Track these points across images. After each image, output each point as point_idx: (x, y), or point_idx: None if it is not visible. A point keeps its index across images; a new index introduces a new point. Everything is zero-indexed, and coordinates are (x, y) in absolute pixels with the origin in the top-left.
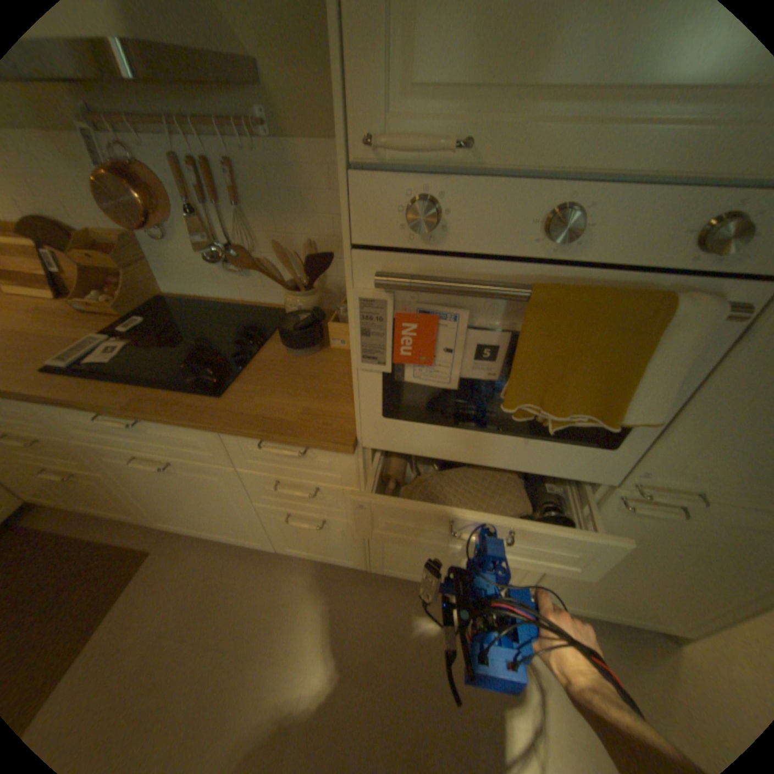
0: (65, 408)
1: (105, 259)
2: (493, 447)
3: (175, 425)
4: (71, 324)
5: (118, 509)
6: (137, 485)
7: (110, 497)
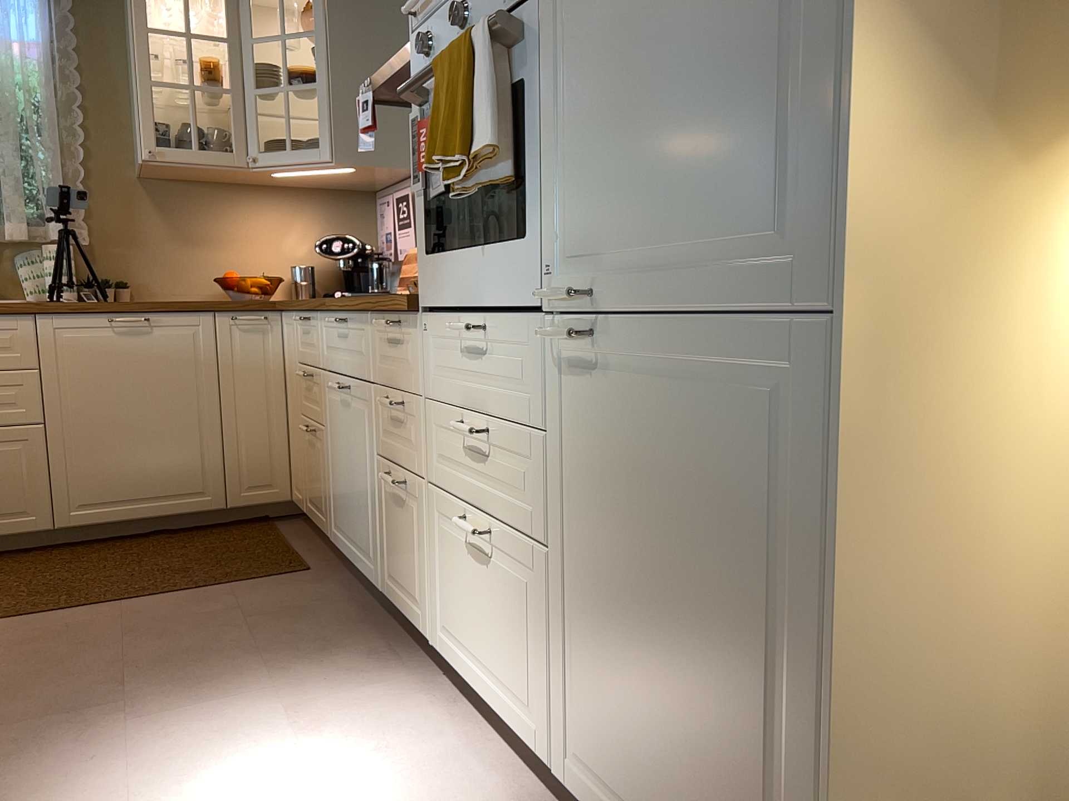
0: (327, 319)
1: None
2: (474, 270)
3: (352, 310)
4: None
5: (322, 500)
6: (334, 440)
7: (322, 473)
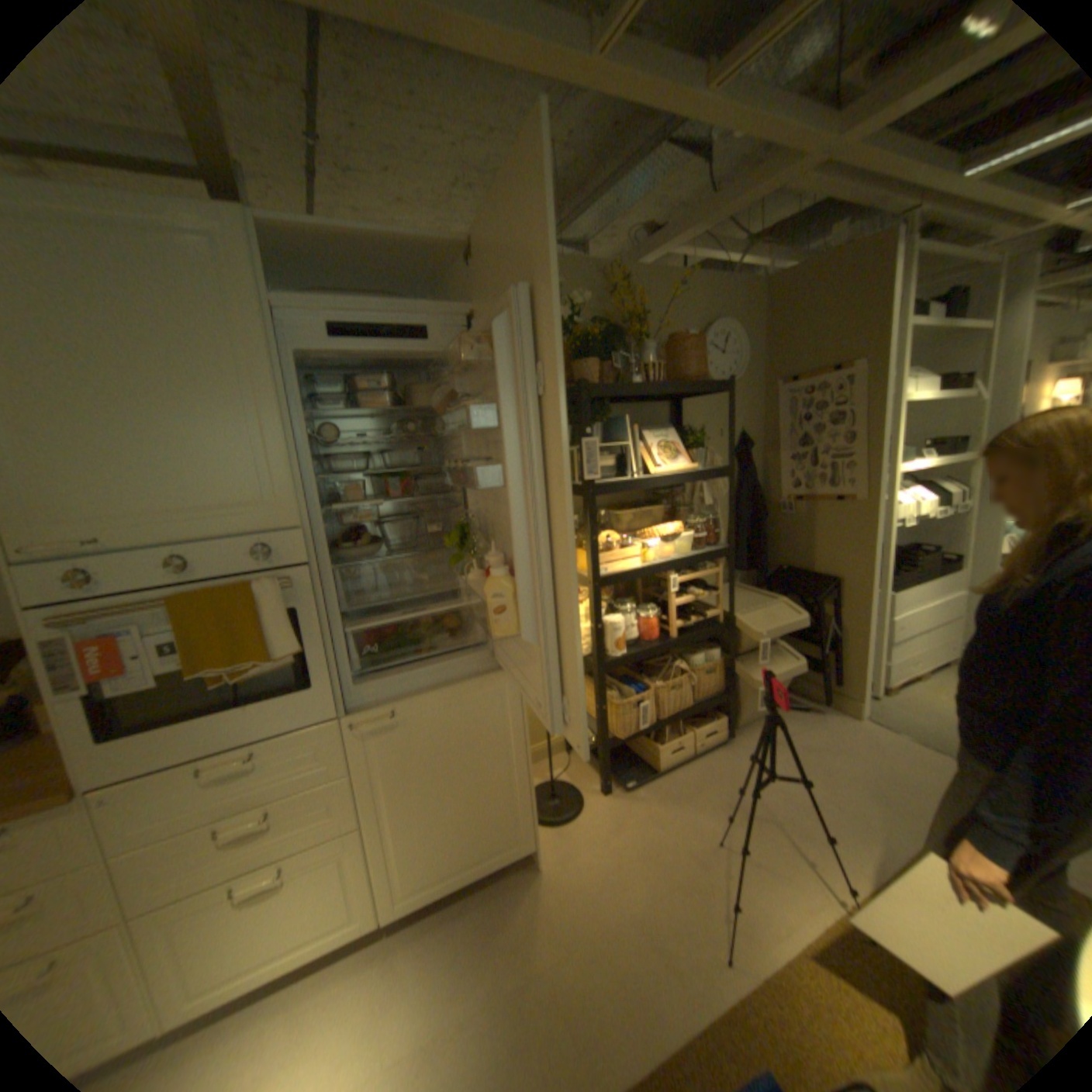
0: None
1: None
2: (218, 728)
3: None
4: None
5: None
6: None
7: None
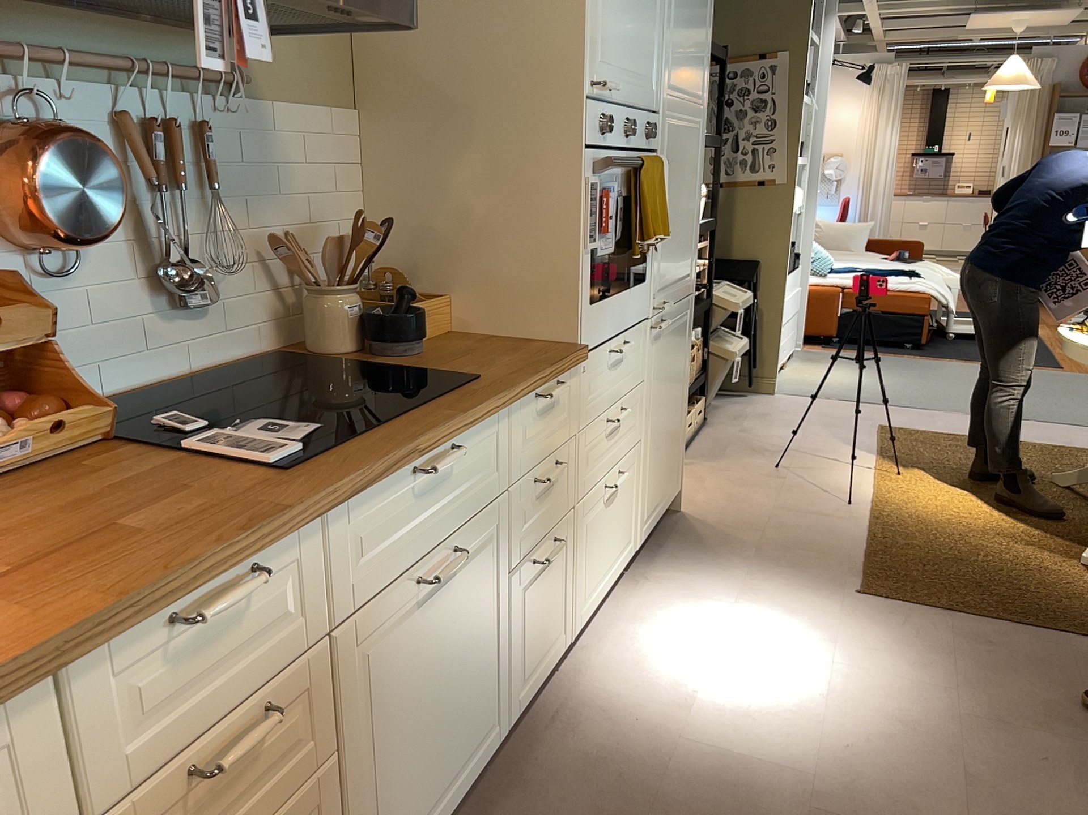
0: (373, 495)
1: (46, 318)
2: (621, 307)
3: (497, 411)
4: (63, 479)
5: None
6: (393, 704)
7: None
